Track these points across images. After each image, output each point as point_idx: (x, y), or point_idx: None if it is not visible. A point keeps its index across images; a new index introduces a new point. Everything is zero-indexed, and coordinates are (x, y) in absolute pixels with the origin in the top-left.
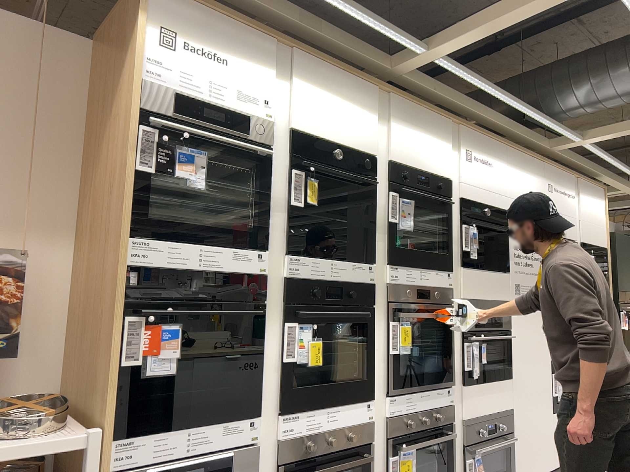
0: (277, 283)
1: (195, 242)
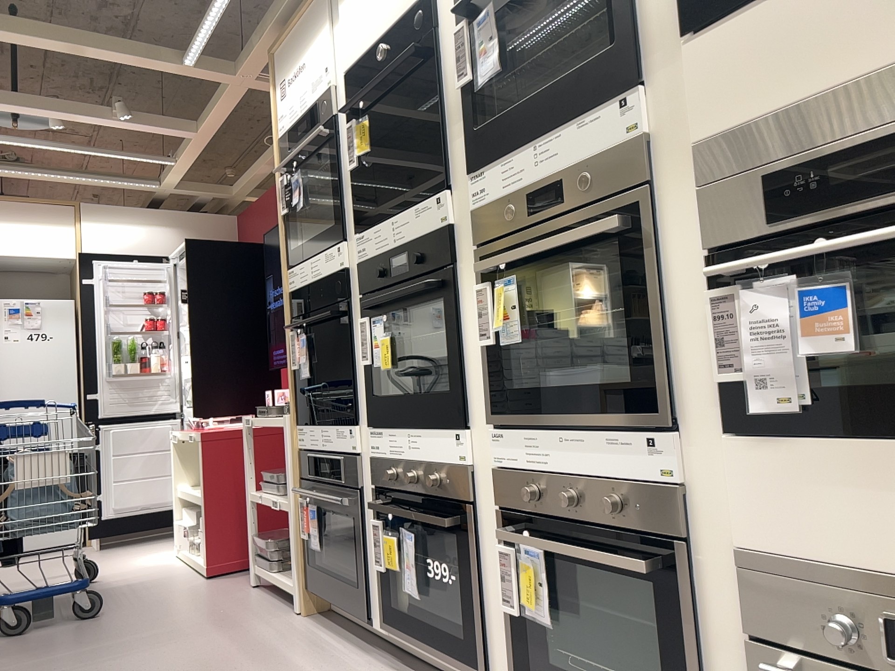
0: (355, 275)
1: (305, 259)
